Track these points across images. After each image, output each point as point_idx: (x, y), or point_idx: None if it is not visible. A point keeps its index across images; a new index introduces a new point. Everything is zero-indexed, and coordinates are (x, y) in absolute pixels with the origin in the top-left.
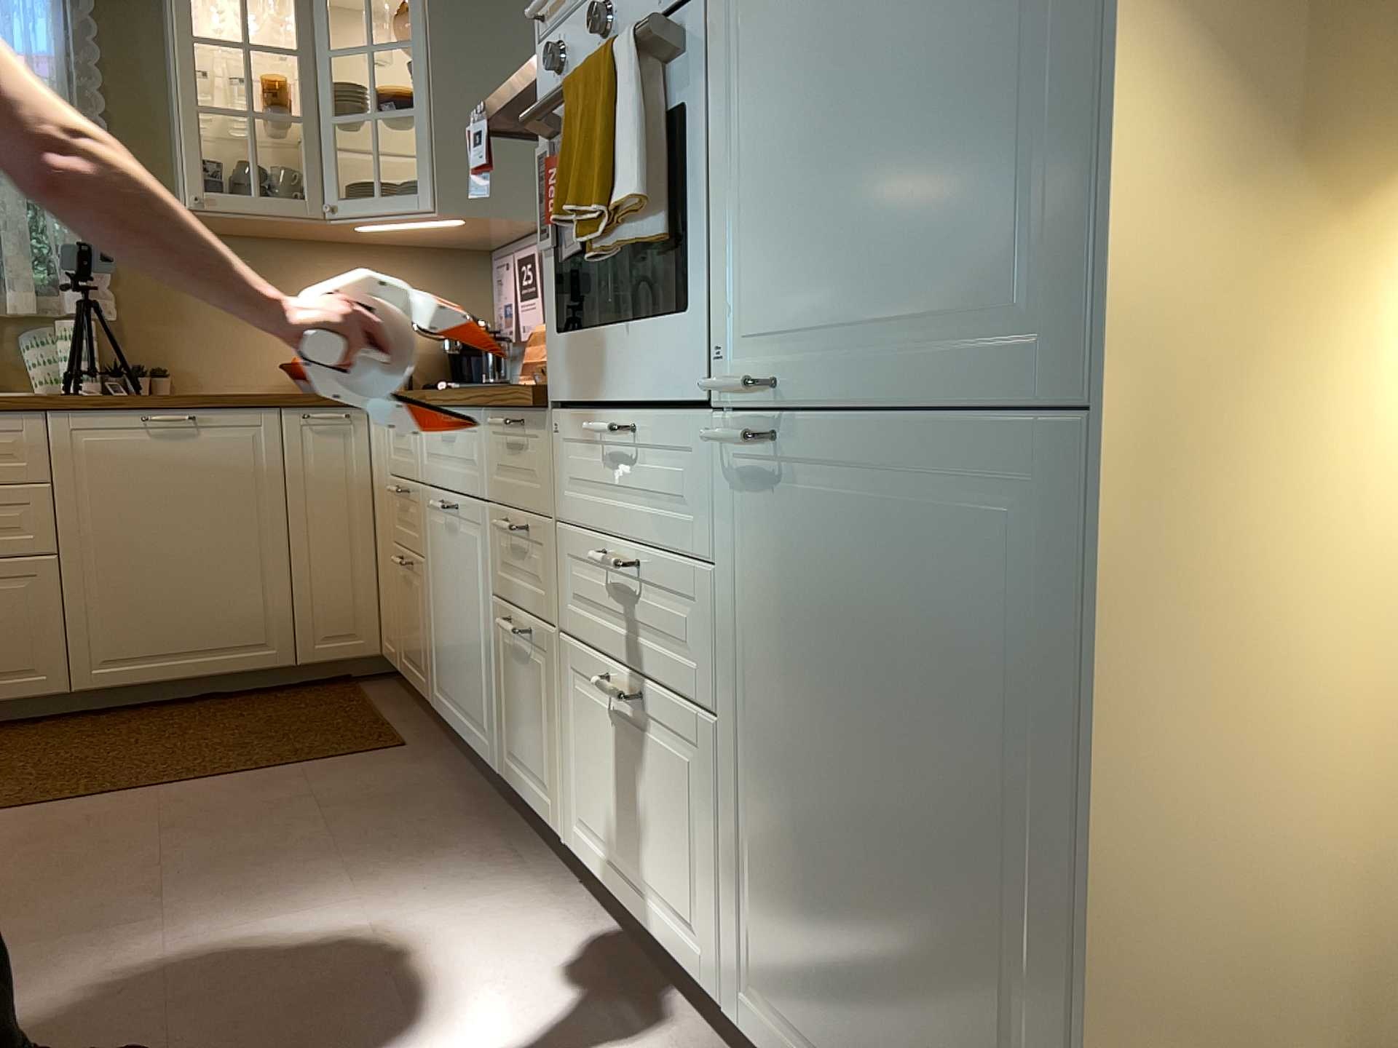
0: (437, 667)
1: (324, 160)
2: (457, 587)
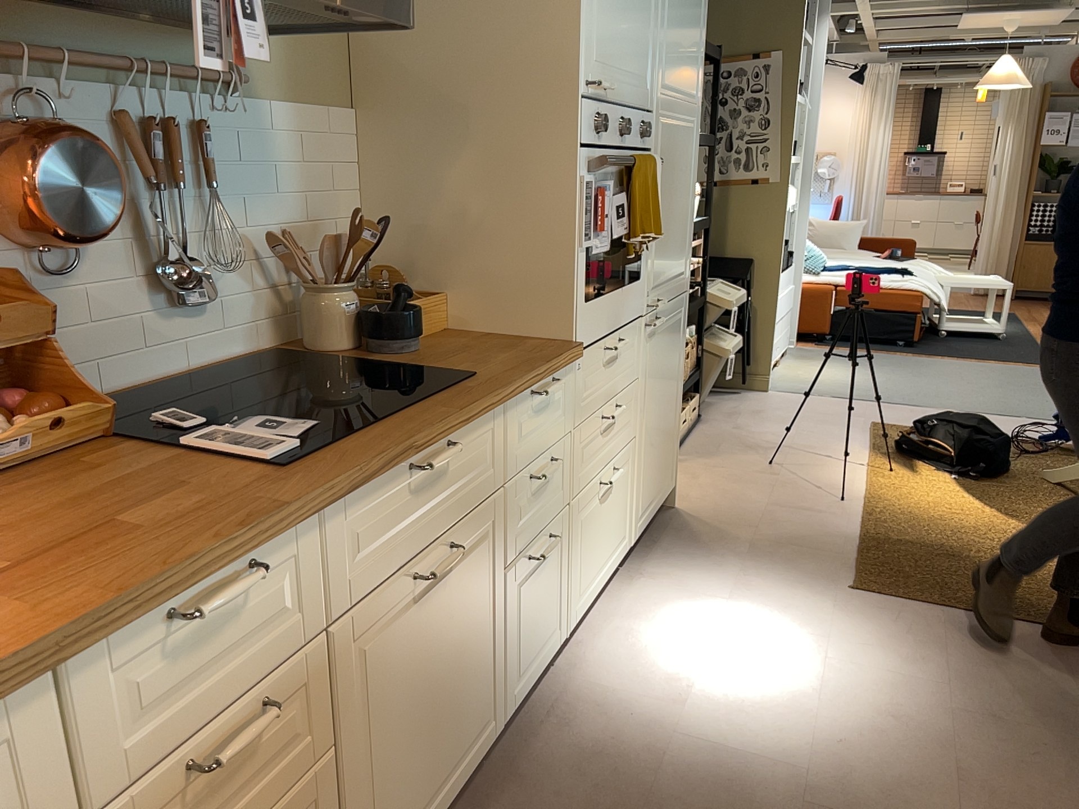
0: None
1: None
2: (442, 645)
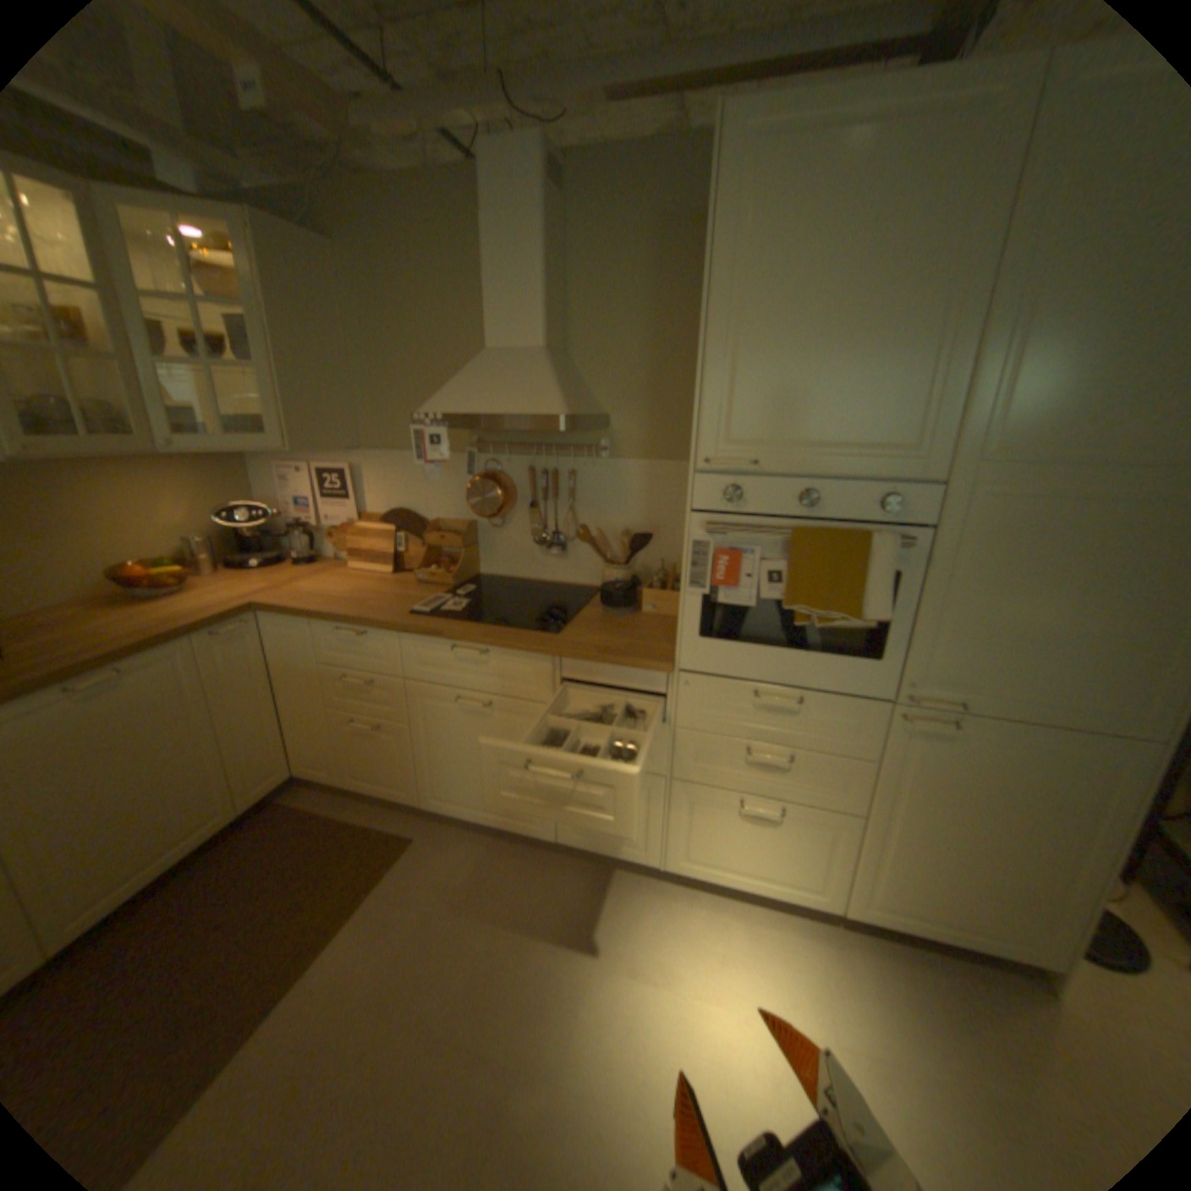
0: (434, 788)
1: (146, 397)
2: (485, 746)
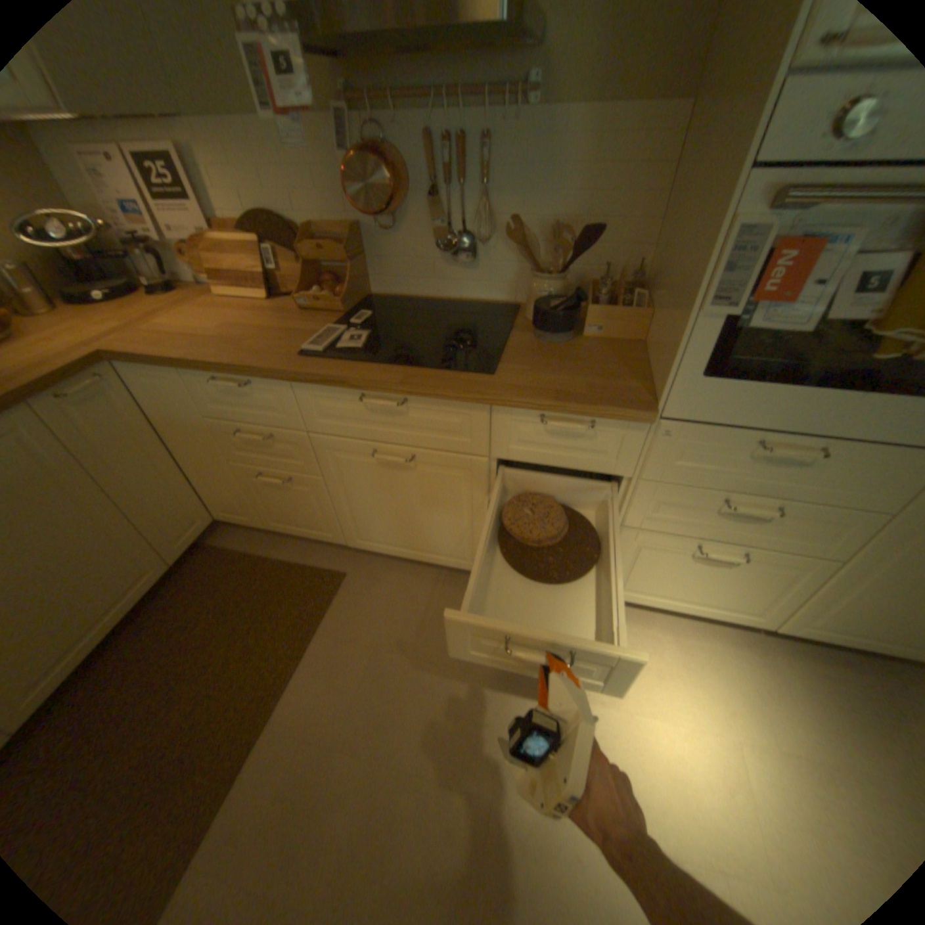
0: (360, 530)
1: None
2: (411, 496)
